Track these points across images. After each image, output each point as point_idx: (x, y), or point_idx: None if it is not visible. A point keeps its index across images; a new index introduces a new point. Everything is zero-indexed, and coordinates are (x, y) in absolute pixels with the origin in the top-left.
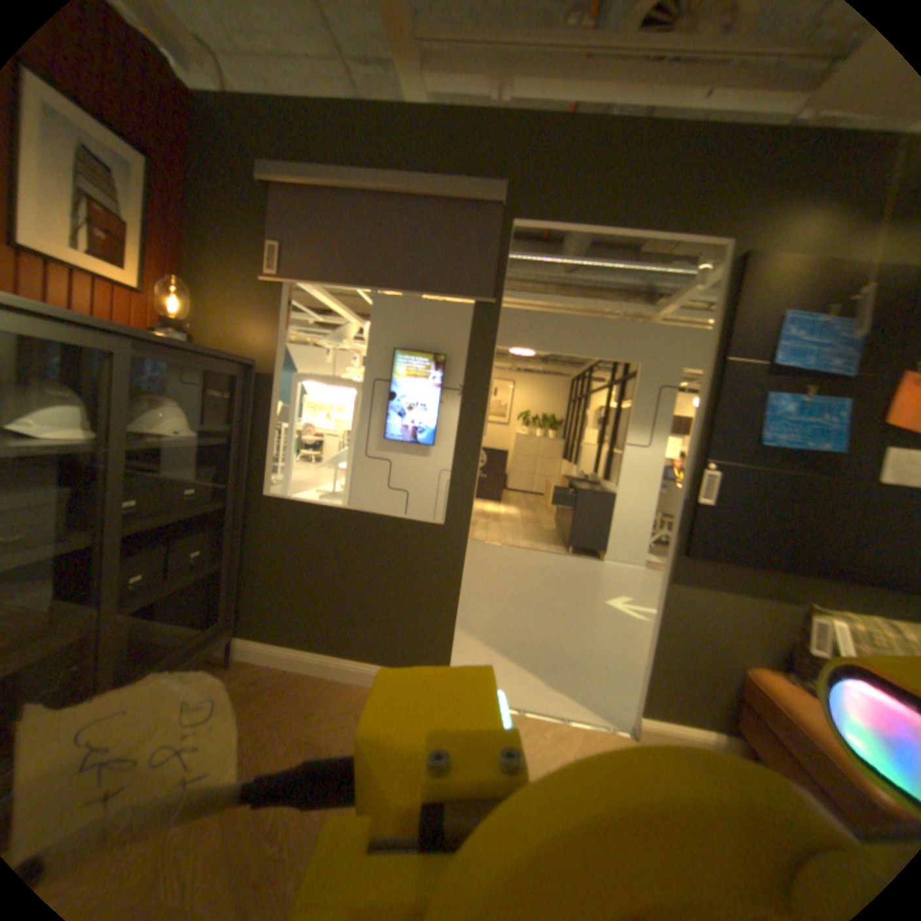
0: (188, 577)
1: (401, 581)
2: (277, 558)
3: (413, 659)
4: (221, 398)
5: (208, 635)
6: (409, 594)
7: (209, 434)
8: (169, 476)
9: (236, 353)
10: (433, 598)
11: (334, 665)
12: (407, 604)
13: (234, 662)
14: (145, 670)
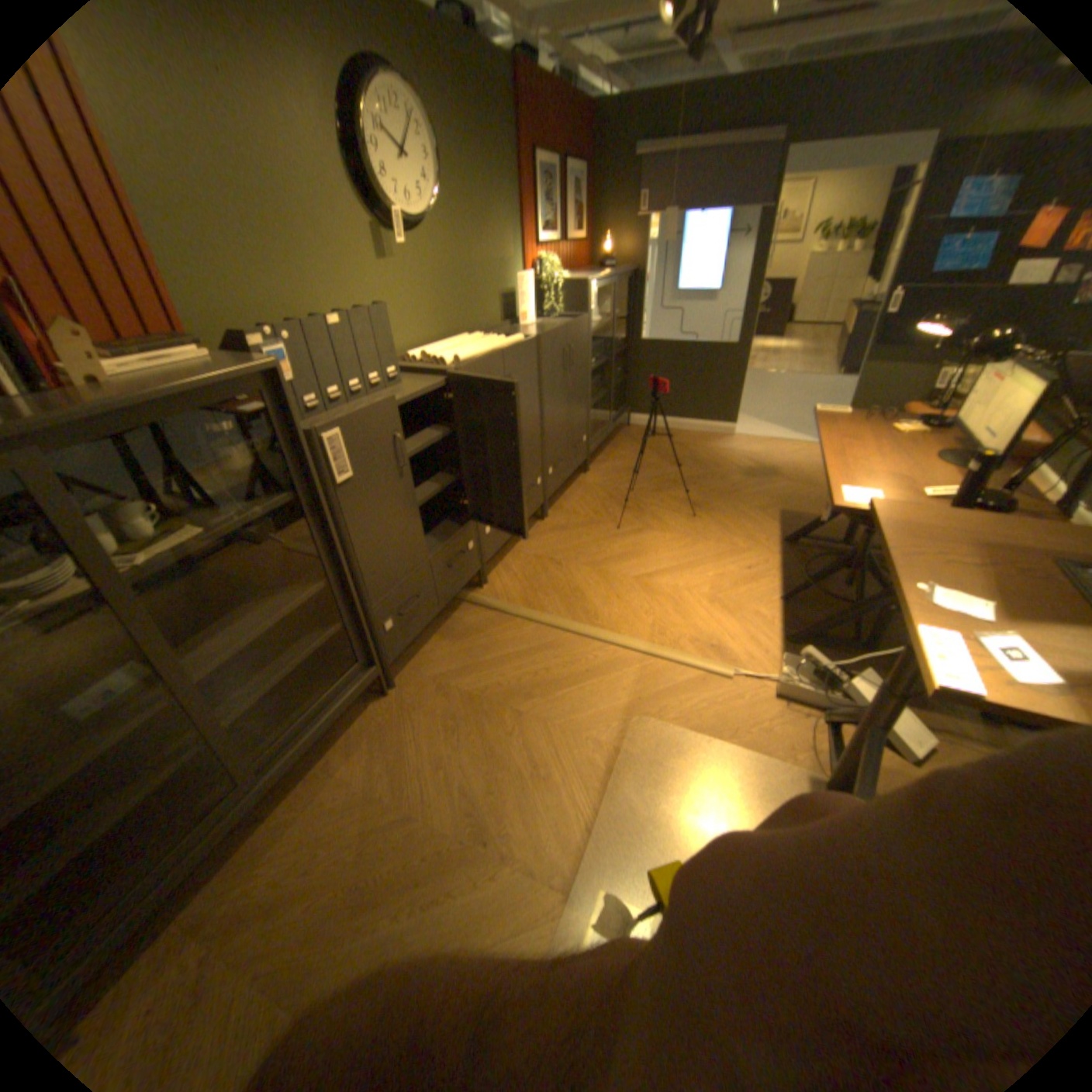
0: (623, 381)
1: (718, 378)
2: (653, 373)
3: (723, 417)
4: (625, 290)
5: (628, 409)
6: (722, 384)
7: (621, 311)
8: (619, 333)
9: (630, 262)
10: (735, 385)
11: (682, 424)
12: (721, 389)
13: (634, 425)
14: (617, 415)
